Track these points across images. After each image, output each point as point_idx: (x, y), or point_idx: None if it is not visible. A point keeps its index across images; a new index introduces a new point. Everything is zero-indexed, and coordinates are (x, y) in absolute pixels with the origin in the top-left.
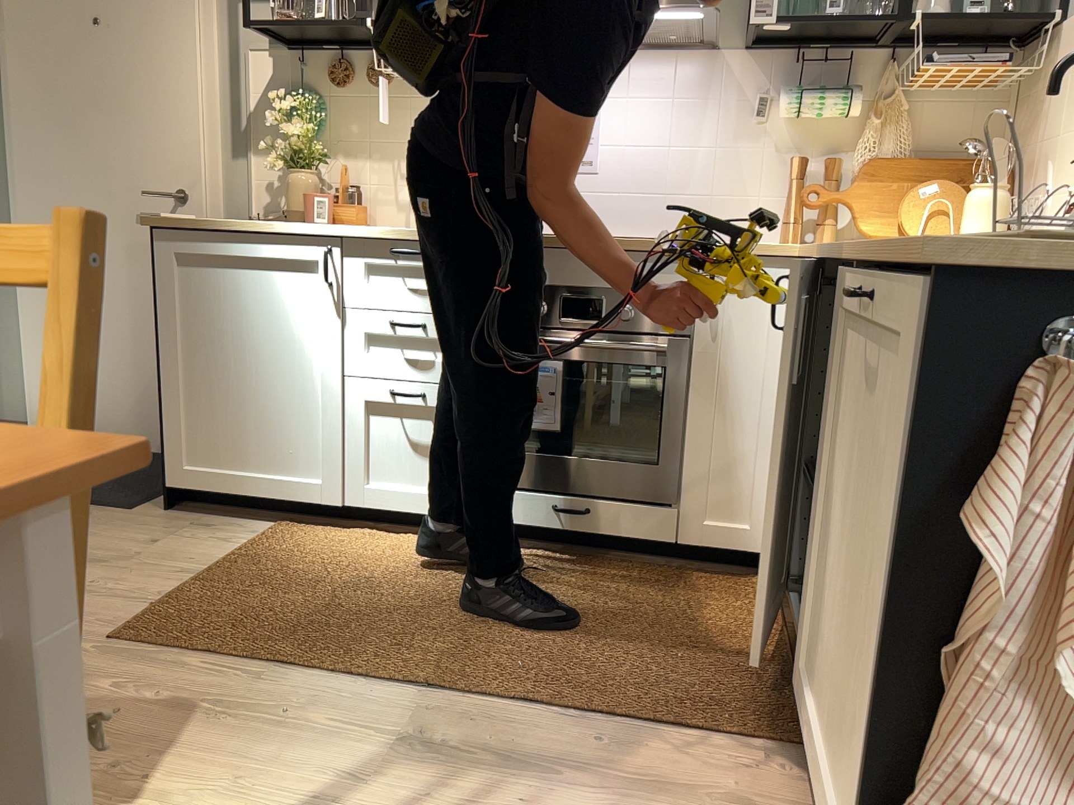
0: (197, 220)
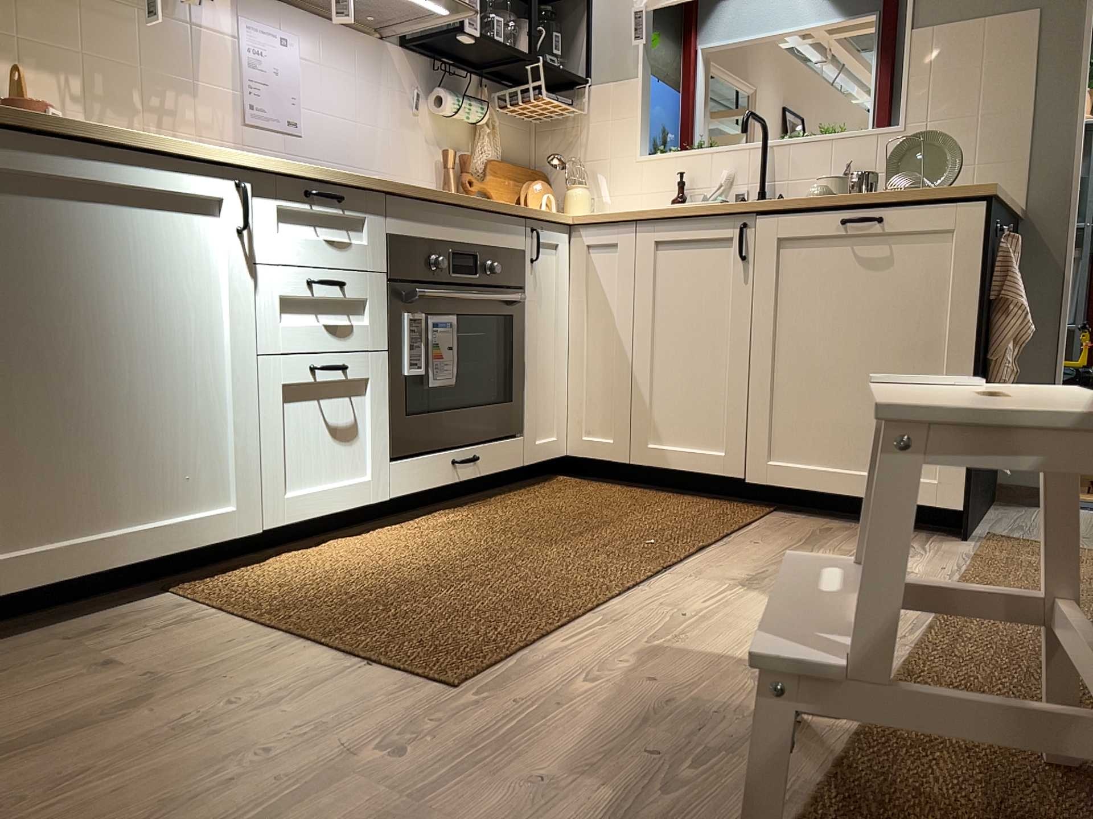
0: (25, 115)
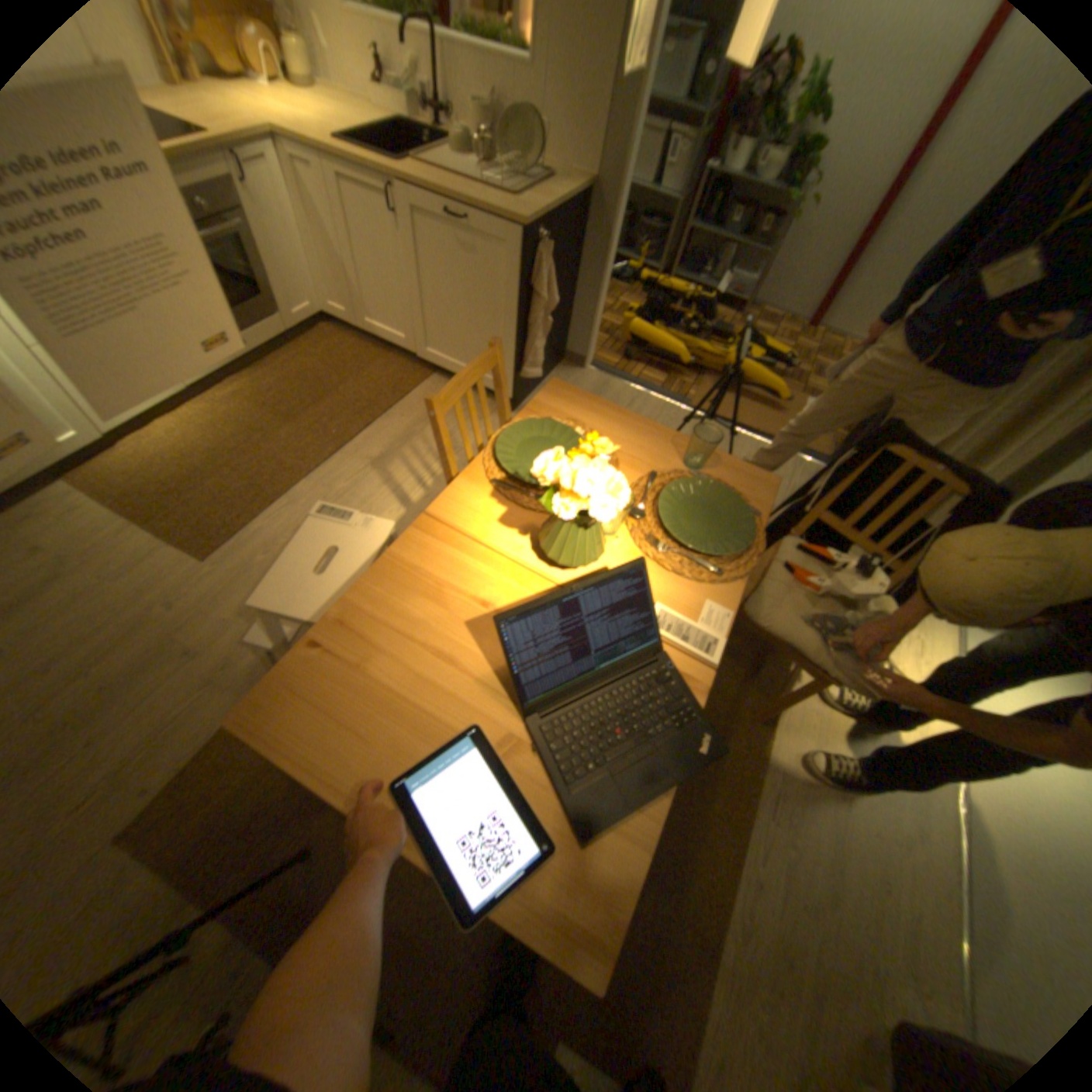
0: None
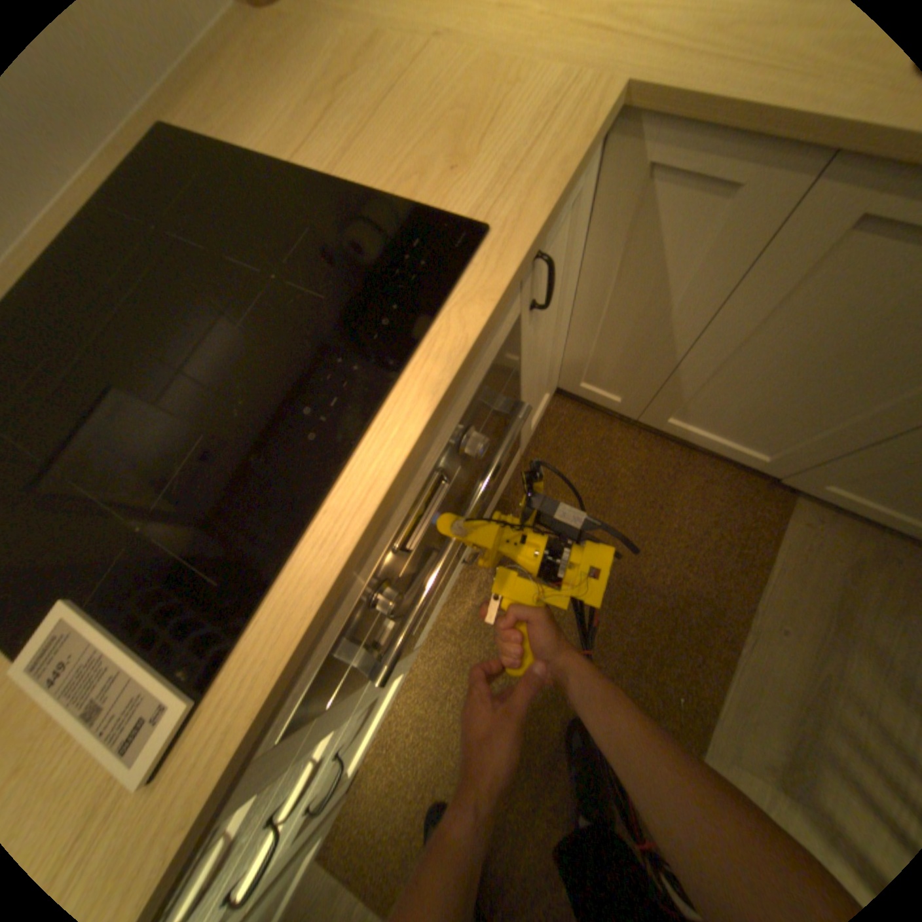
0: None
